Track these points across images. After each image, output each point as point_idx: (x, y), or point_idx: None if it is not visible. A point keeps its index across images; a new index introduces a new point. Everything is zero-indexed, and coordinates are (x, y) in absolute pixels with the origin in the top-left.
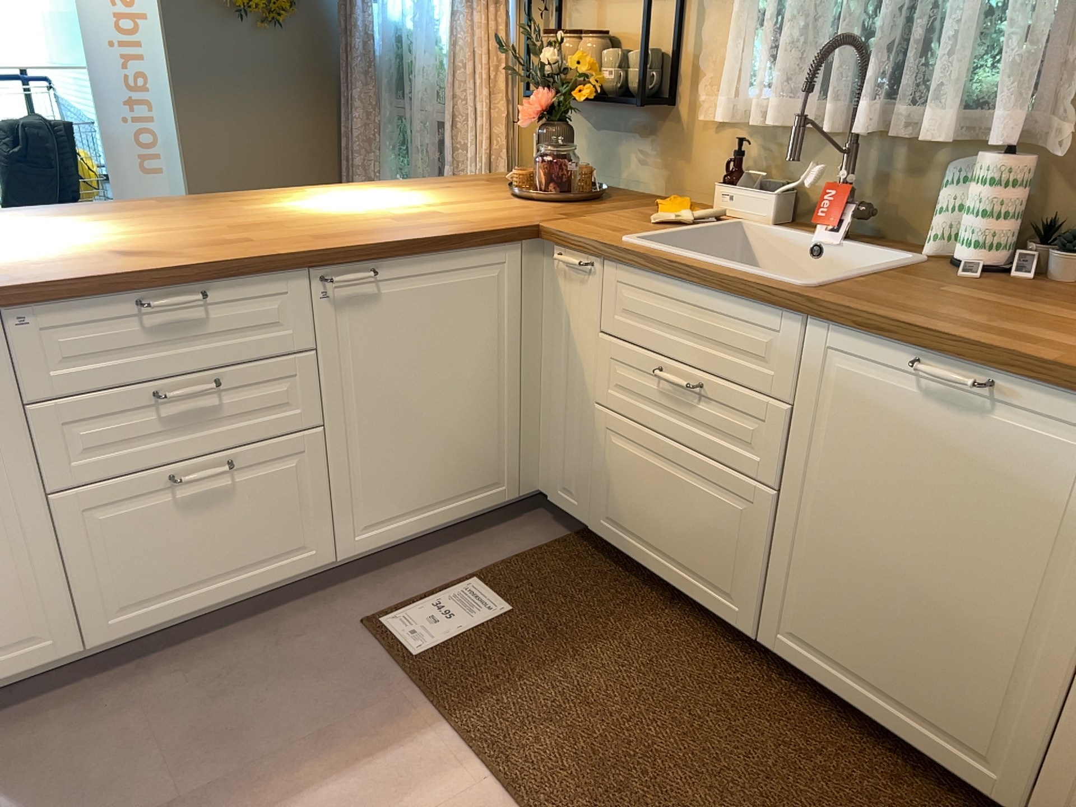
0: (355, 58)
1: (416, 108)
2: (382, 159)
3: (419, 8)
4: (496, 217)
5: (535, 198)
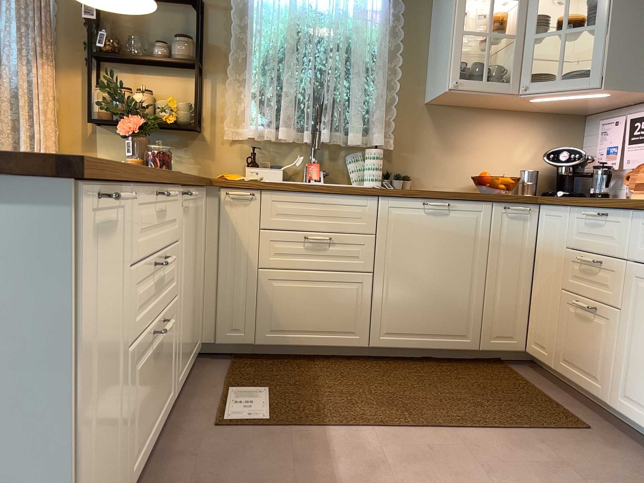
0: None
1: None
2: None
3: None
4: None
5: None
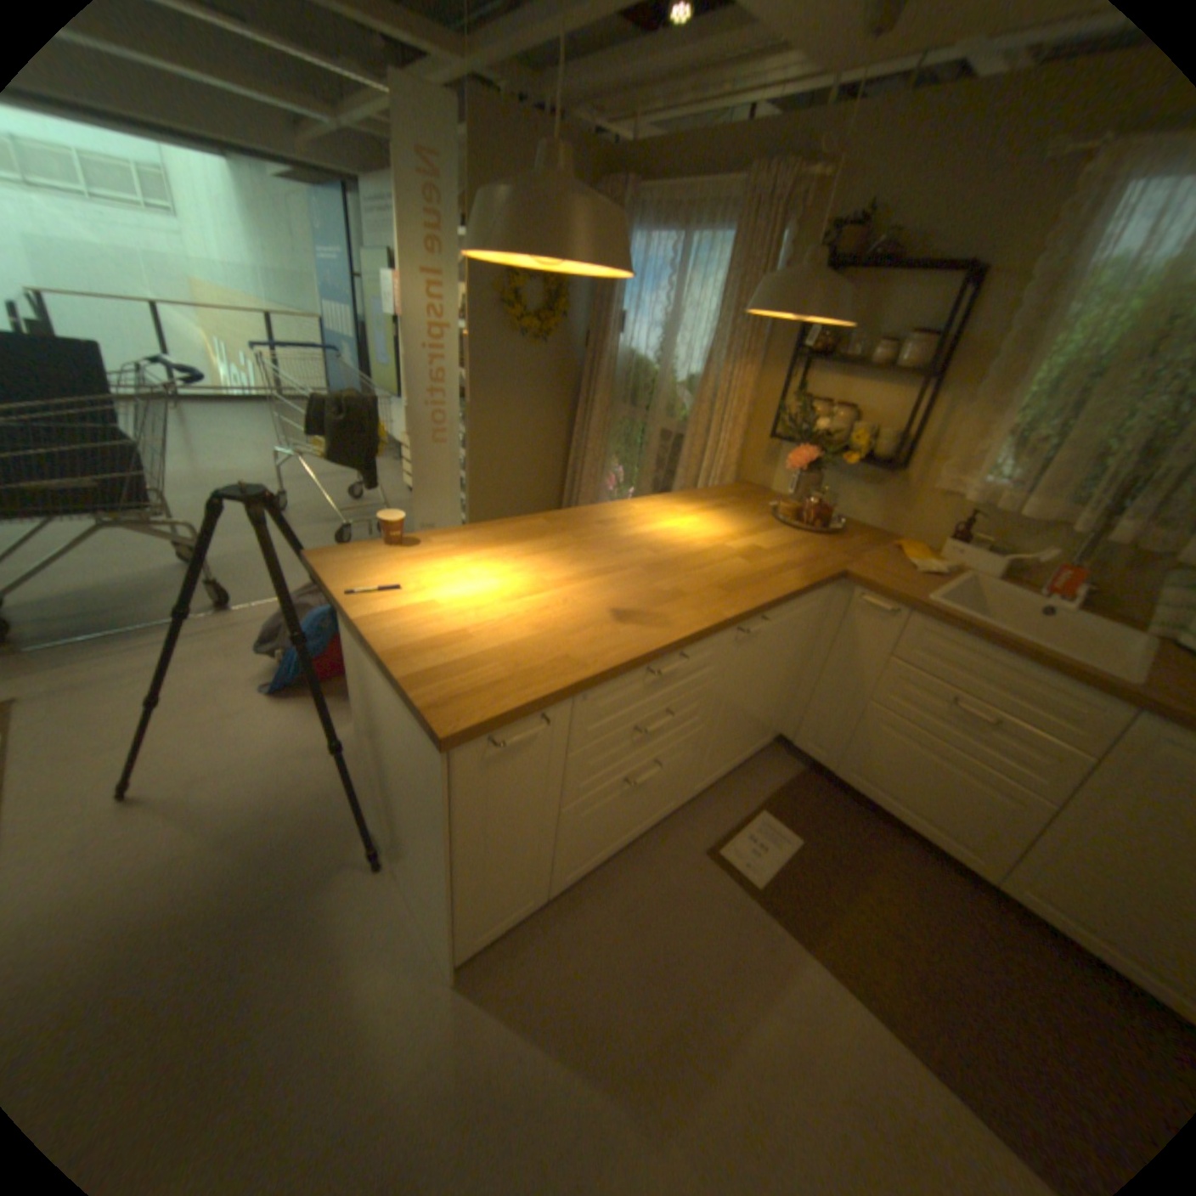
0: (601, 372)
1: (650, 419)
2: (607, 446)
3: (667, 346)
4: (807, 557)
5: (804, 530)
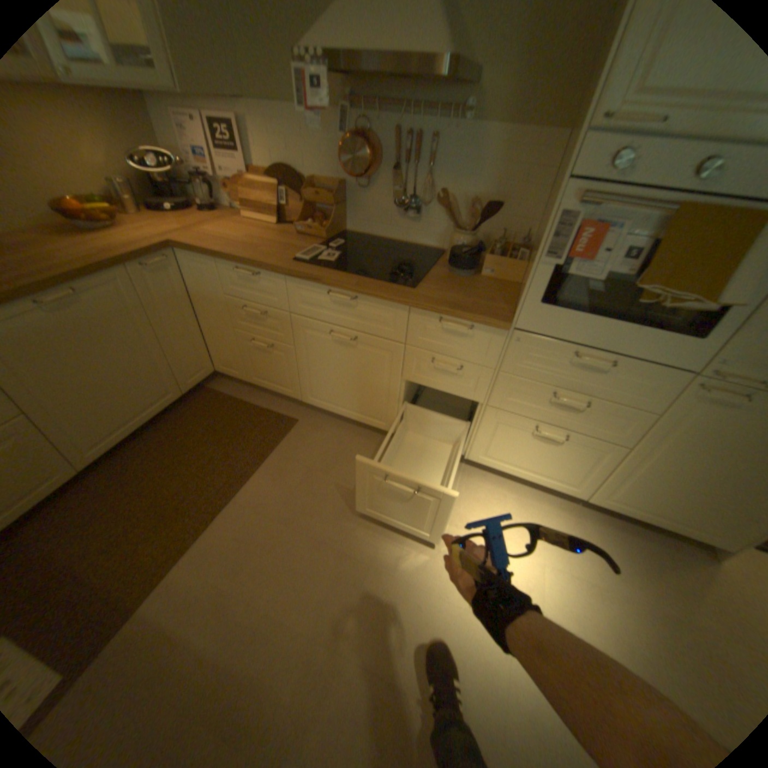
0: None
1: None
2: None
3: None
4: None
5: None
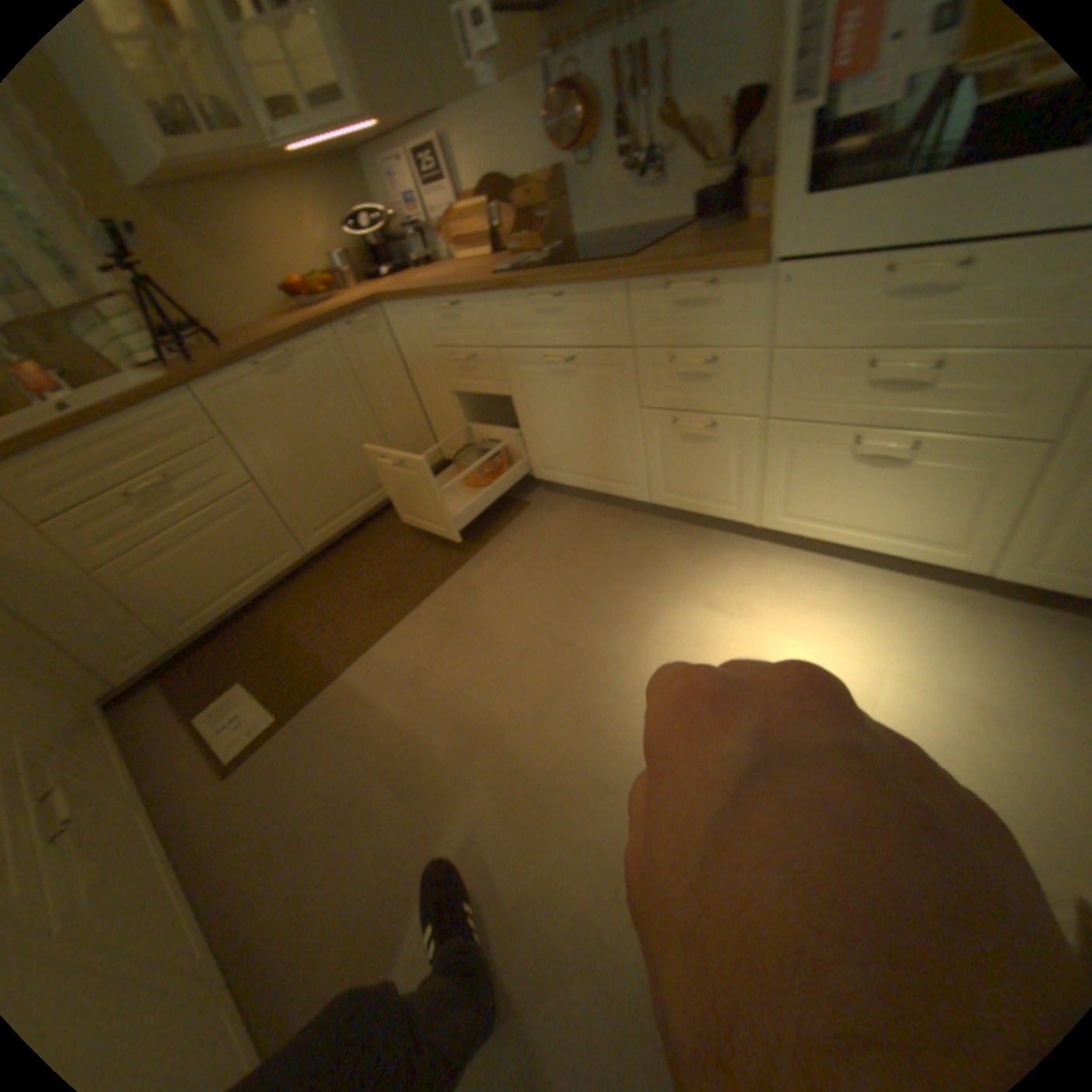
0: None
1: None
2: None
3: None
4: None
5: None
